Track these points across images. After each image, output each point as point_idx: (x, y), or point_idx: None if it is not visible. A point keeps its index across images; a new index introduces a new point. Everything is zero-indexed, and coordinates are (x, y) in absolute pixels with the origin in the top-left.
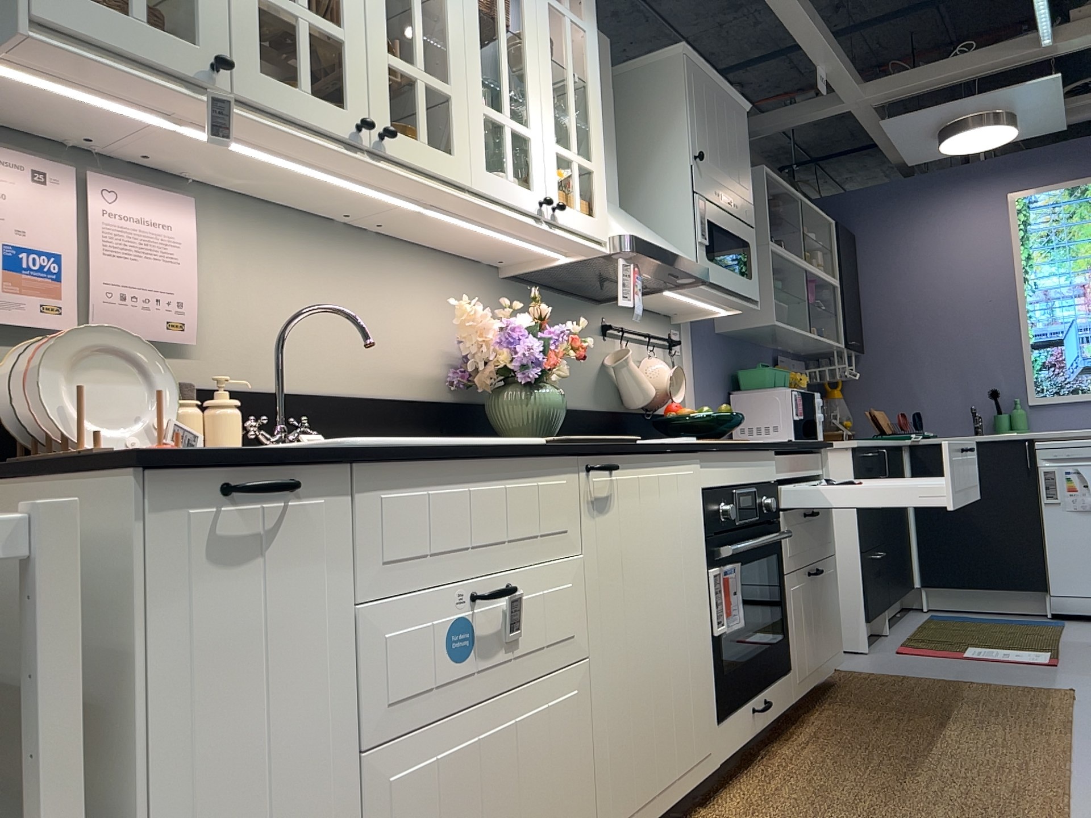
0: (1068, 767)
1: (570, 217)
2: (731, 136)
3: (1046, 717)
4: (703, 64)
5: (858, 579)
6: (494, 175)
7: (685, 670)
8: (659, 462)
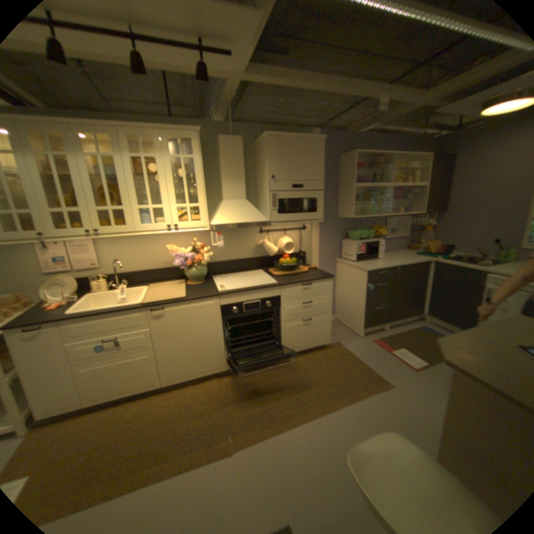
0: (319, 417)
1: (186, 226)
2: (305, 157)
3: (356, 395)
4: (281, 134)
5: (364, 315)
6: (146, 225)
7: (206, 351)
8: (192, 303)
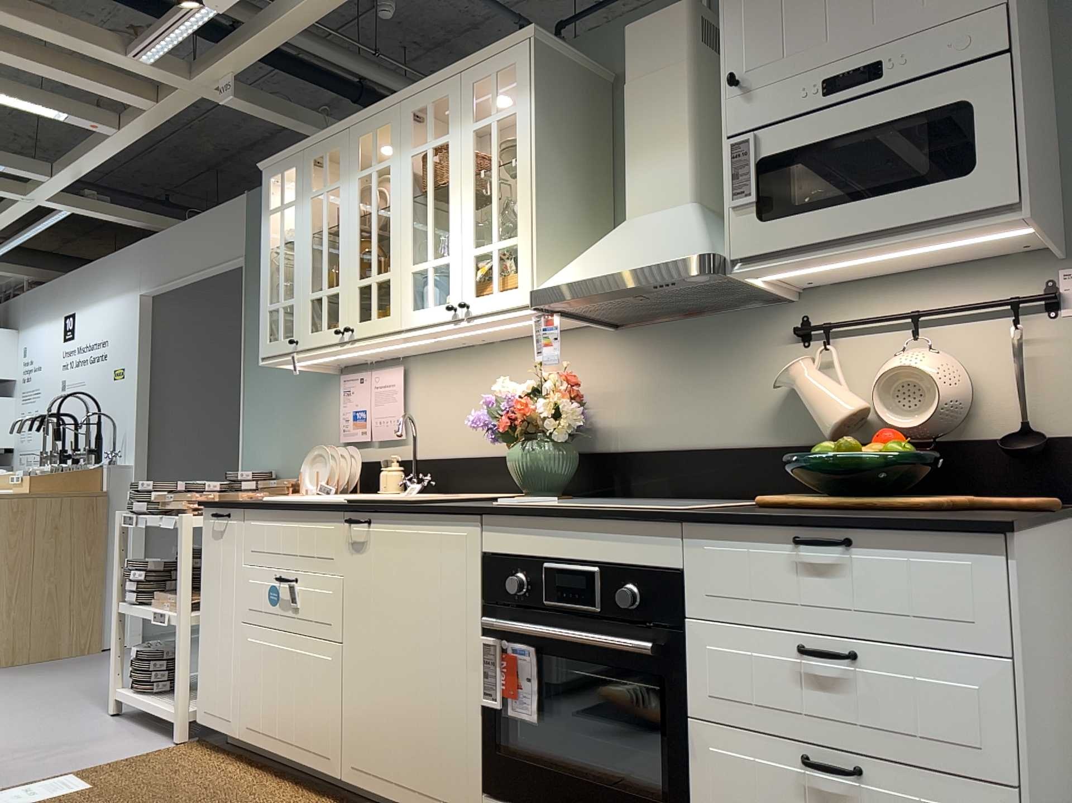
0: None
1: (483, 303)
2: None
3: None
4: None
5: None
6: (416, 310)
7: (434, 710)
8: (417, 521)
